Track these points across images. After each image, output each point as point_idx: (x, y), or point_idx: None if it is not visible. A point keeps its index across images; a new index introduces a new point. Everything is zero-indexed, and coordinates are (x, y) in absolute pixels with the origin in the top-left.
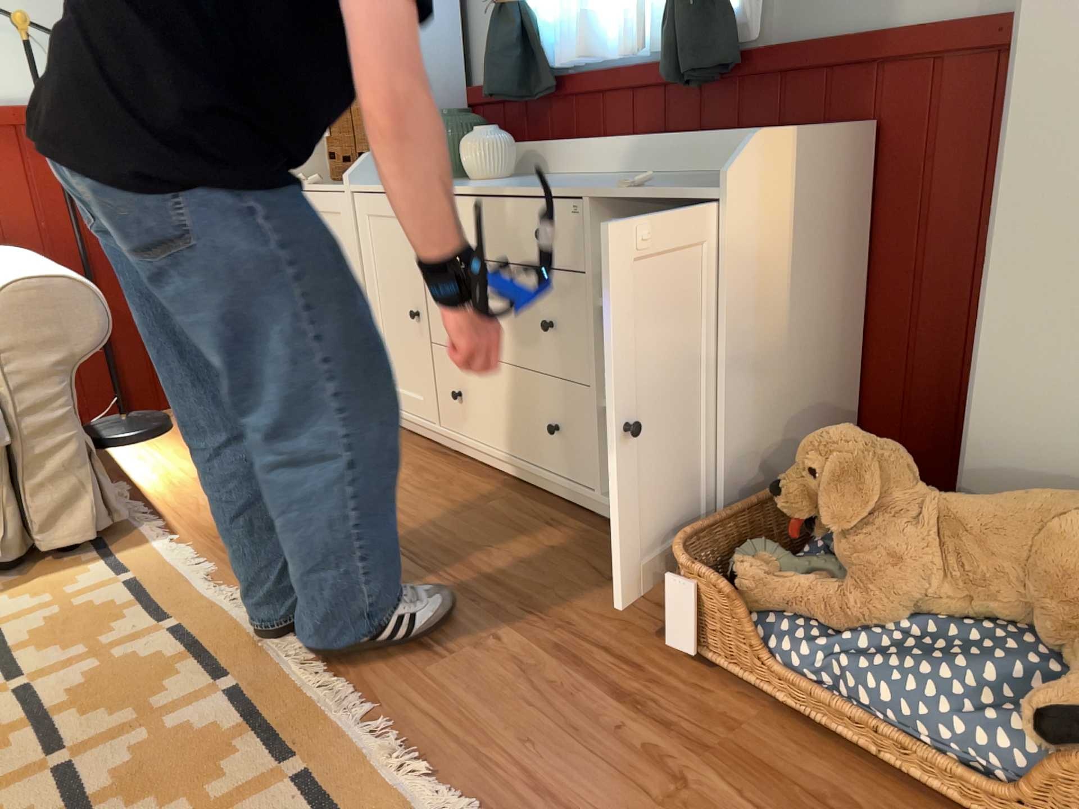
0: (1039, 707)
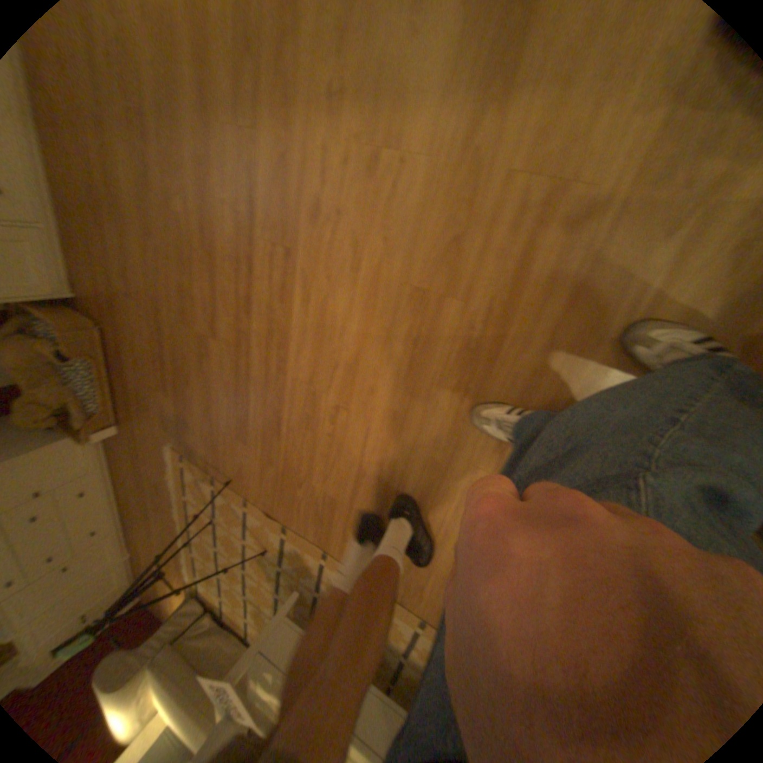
0: (56, 359)
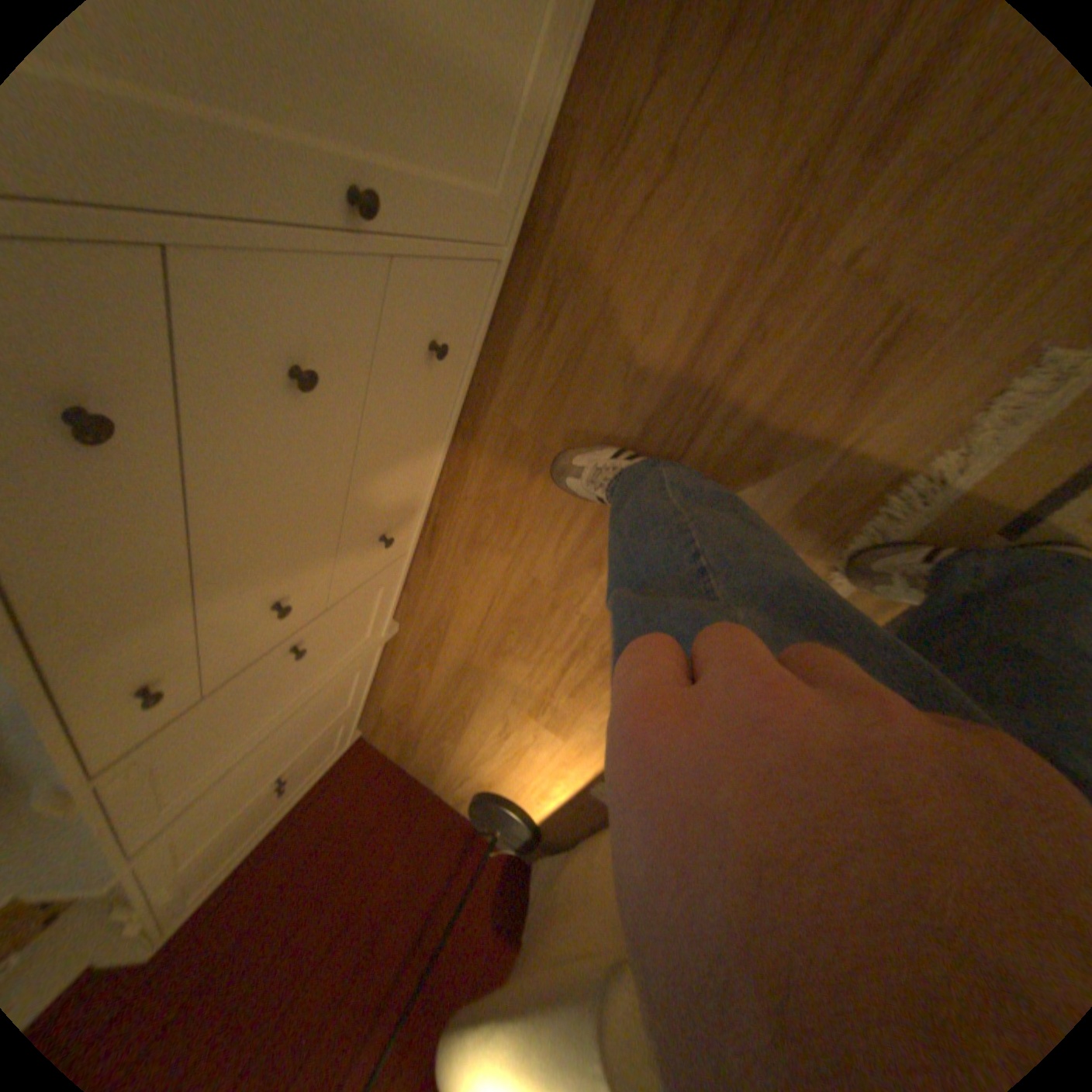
0: None
